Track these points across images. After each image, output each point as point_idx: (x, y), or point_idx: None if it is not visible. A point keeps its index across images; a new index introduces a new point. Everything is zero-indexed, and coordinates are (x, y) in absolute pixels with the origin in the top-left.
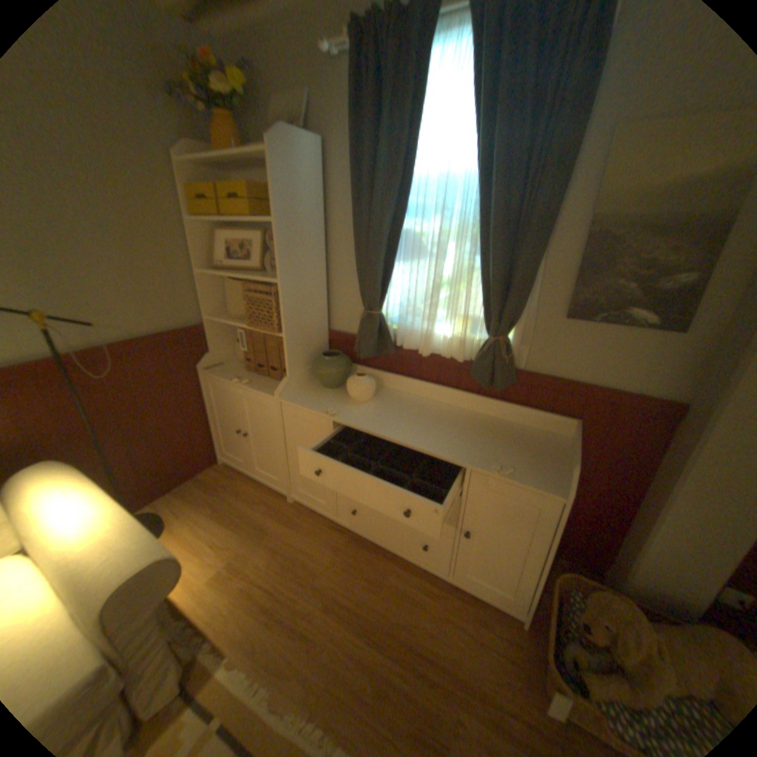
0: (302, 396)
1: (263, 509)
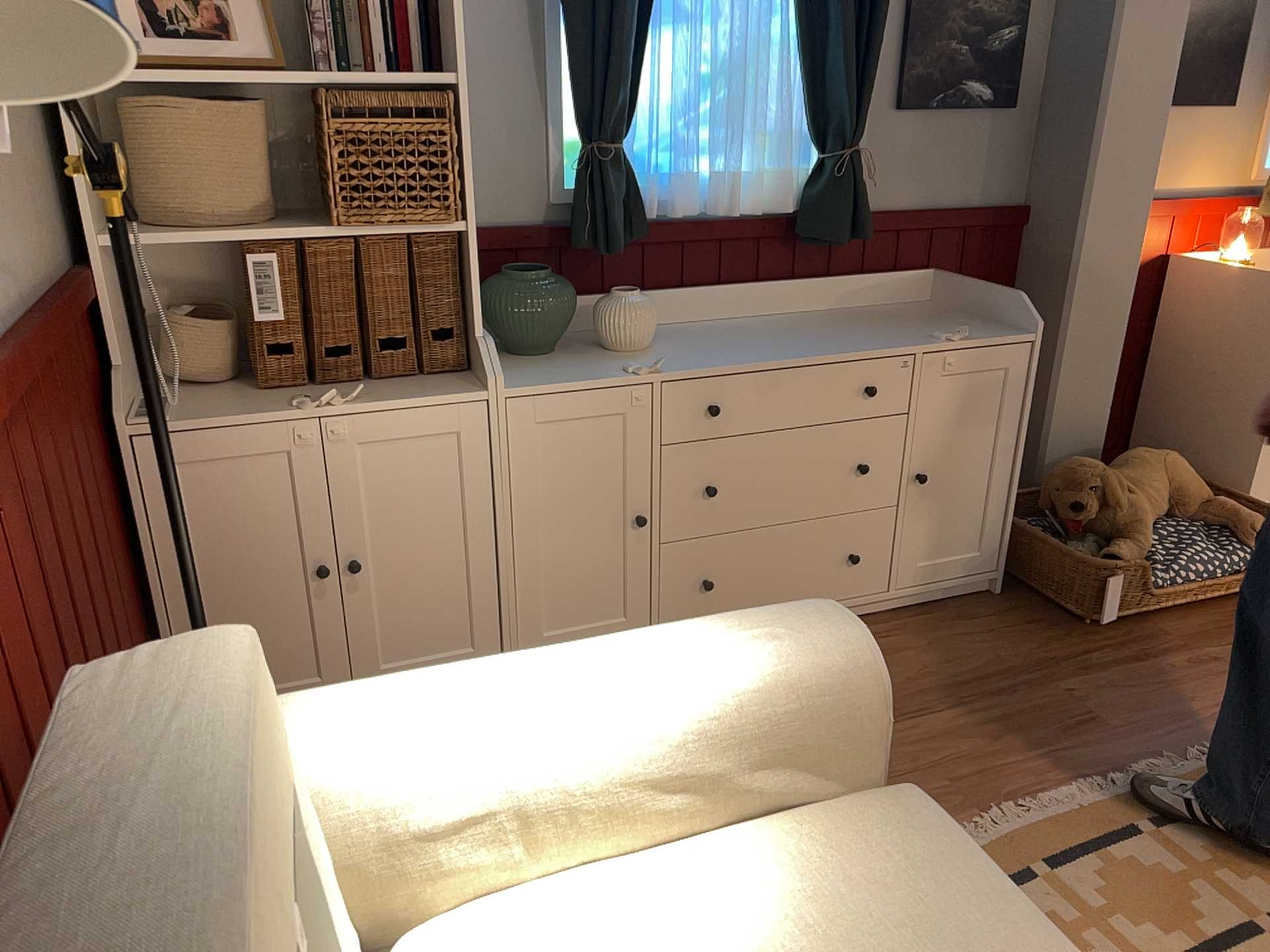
0: (528, 375)
1: None
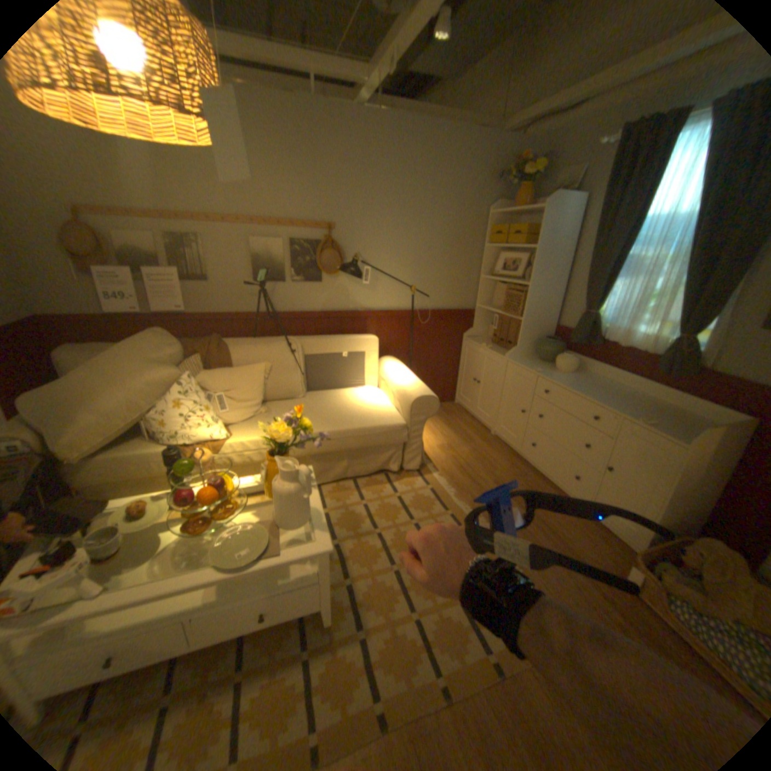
0: (523, 361)
1: (474, 432)
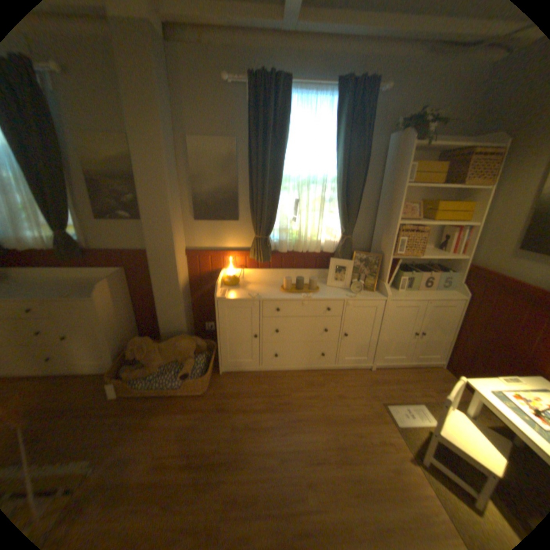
0: None
1: None
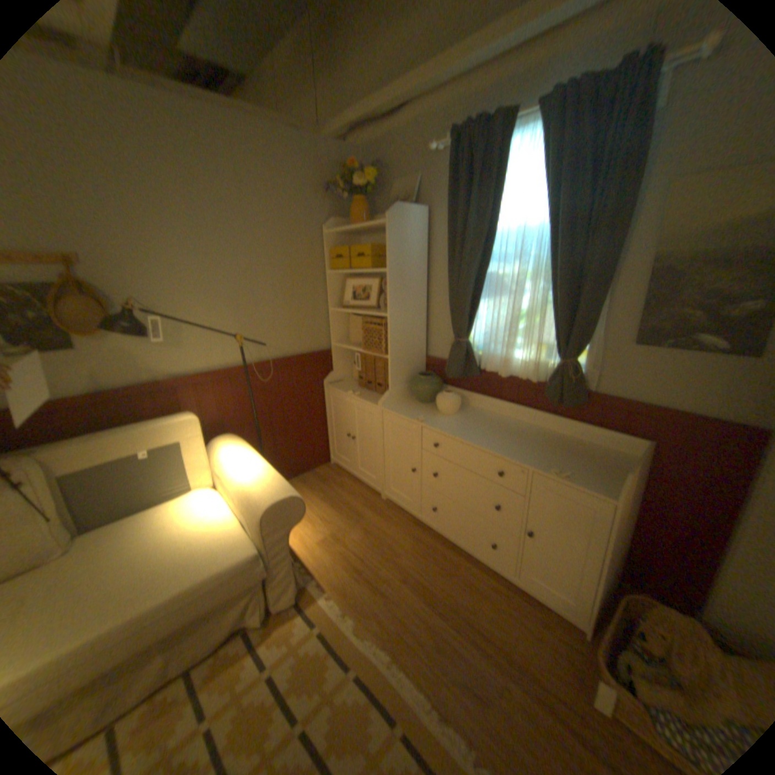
0: (400, 406)
1: (361, 501)
